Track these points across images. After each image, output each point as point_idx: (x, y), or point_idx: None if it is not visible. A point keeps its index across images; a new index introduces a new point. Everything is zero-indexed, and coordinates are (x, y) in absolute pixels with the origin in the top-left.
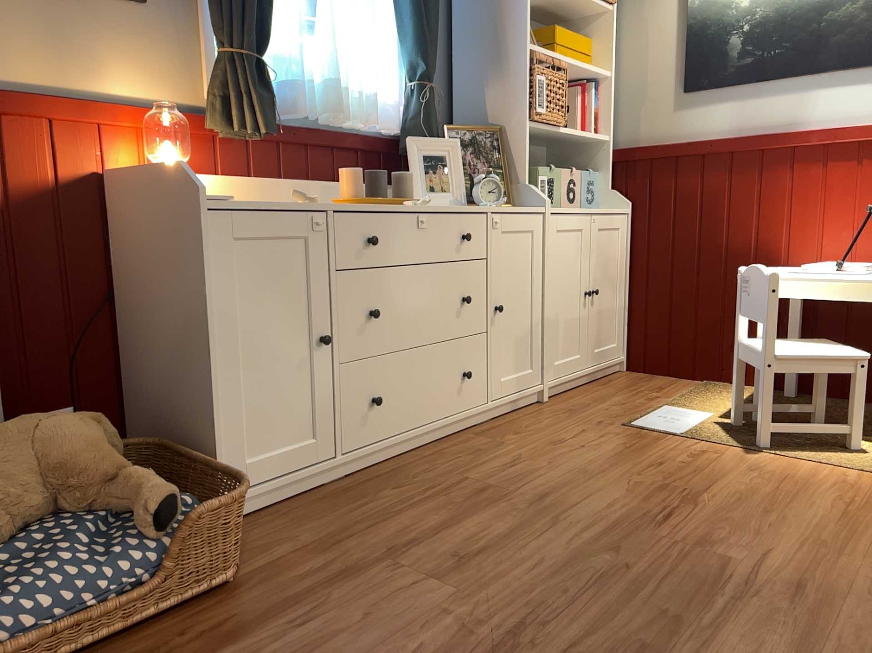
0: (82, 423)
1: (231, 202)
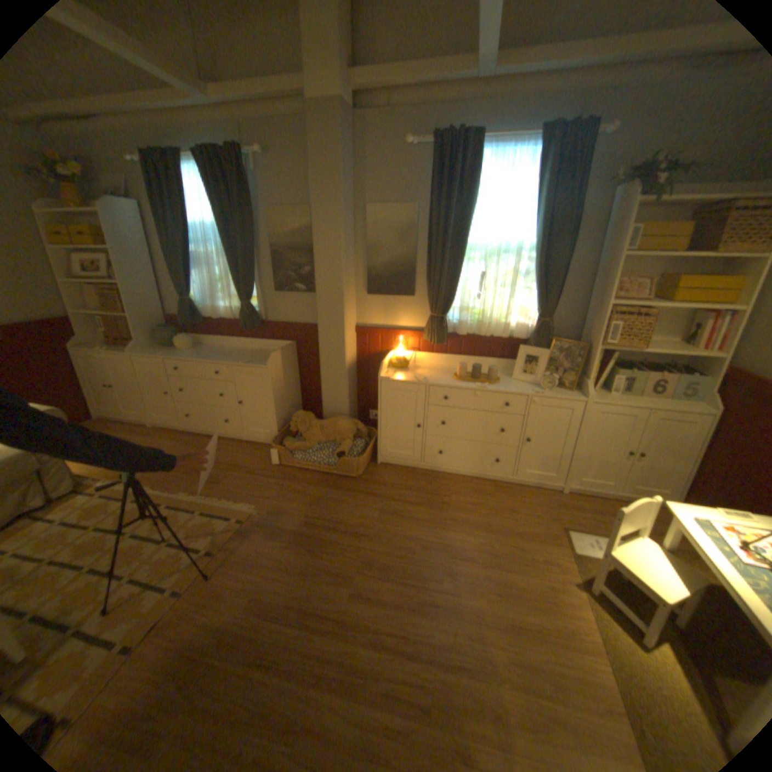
0: (348, 424)
1: (394, 377)
